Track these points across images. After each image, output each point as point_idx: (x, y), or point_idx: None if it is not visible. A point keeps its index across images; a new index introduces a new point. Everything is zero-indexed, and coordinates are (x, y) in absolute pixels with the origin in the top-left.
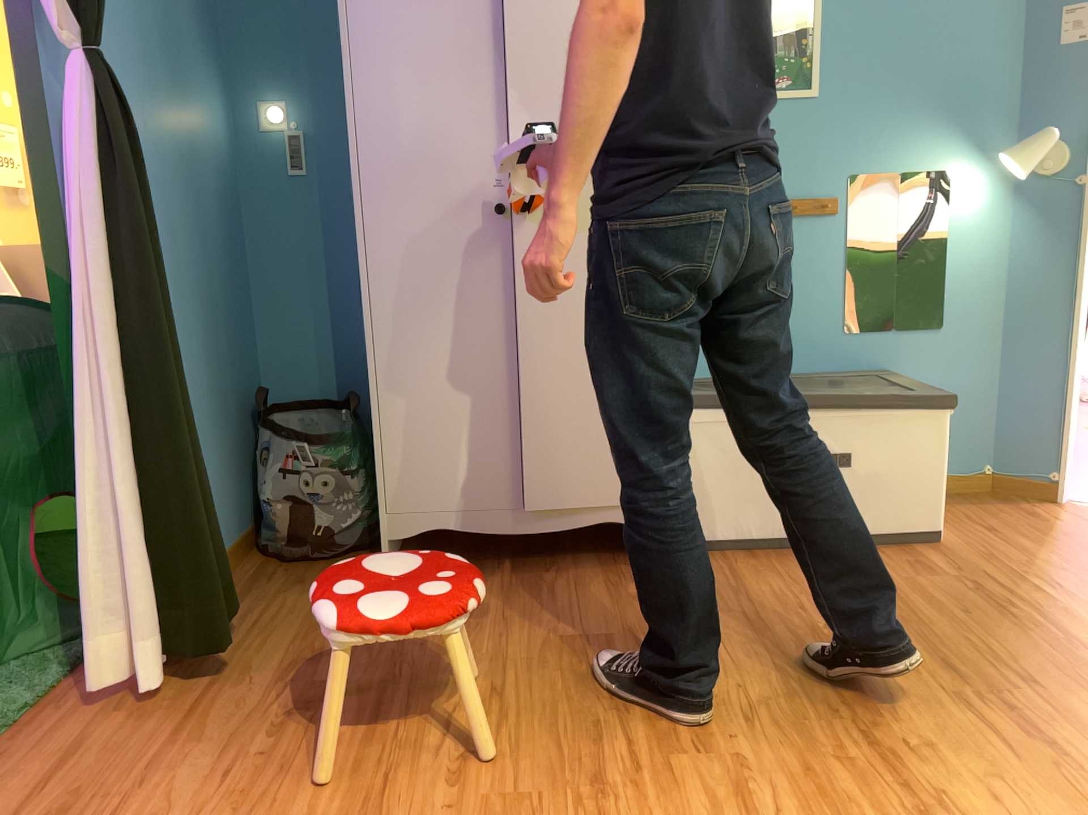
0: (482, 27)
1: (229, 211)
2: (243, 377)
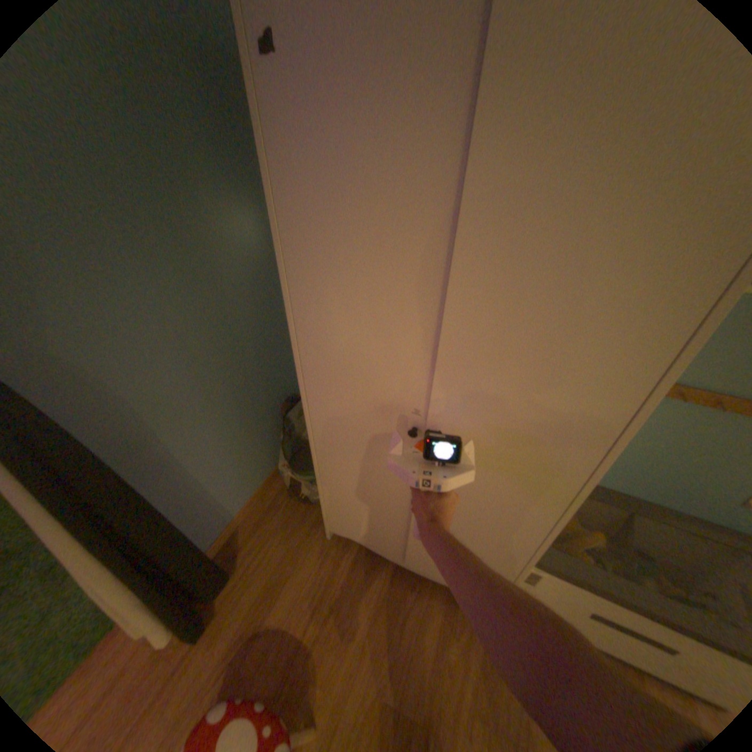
0: (431, 267)
1: (257, 303)
2: (275, 395)
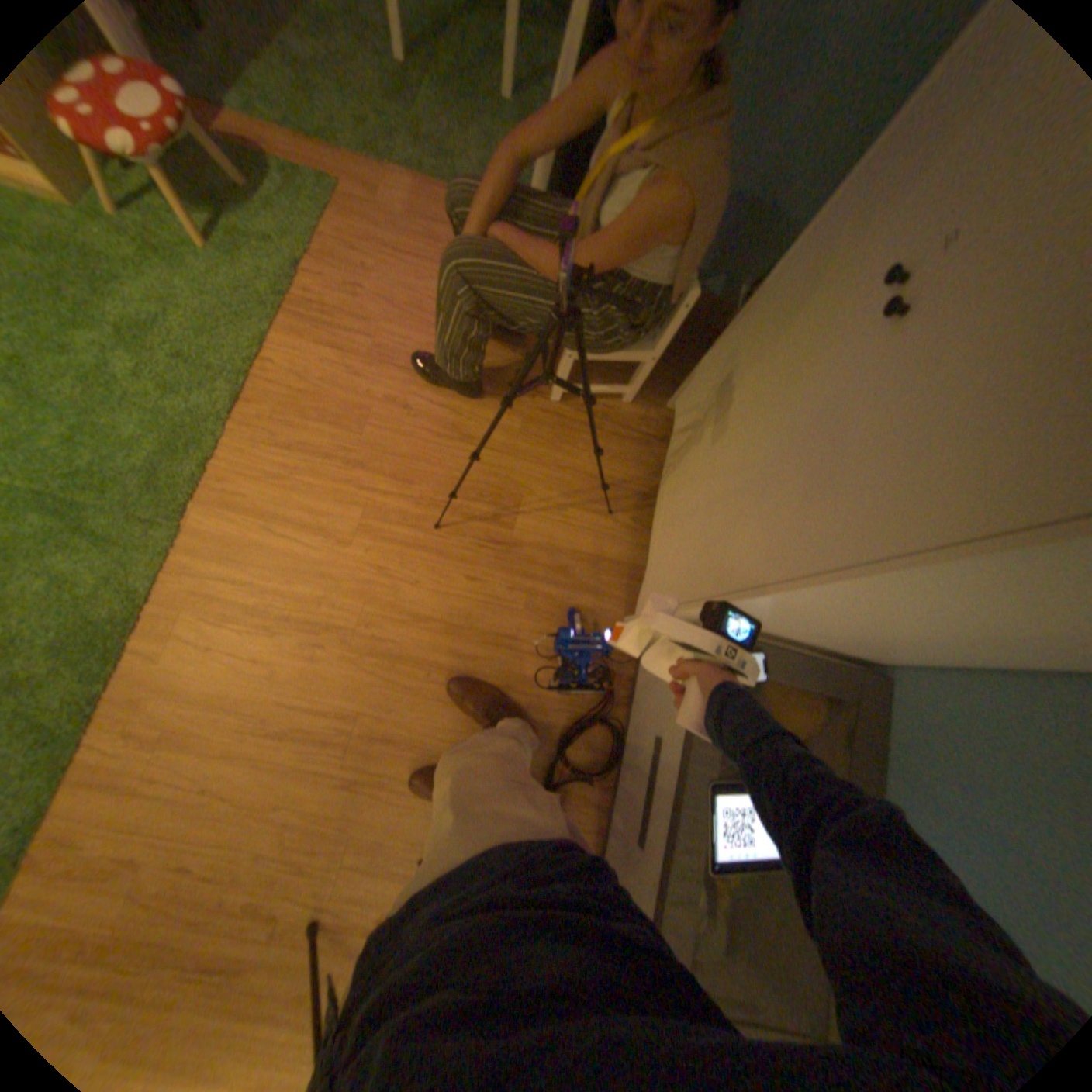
0: None
1: None
2: None
